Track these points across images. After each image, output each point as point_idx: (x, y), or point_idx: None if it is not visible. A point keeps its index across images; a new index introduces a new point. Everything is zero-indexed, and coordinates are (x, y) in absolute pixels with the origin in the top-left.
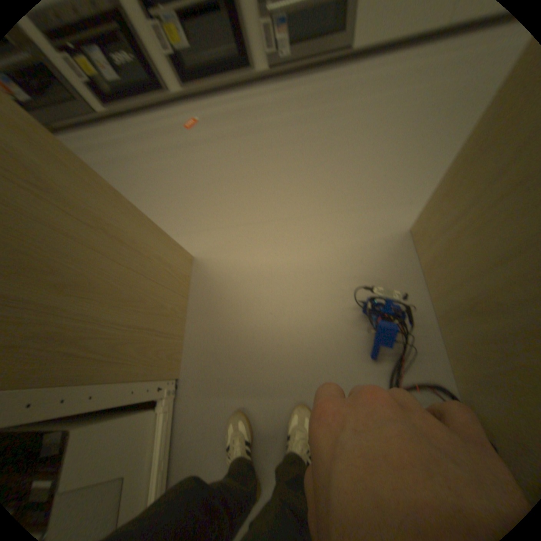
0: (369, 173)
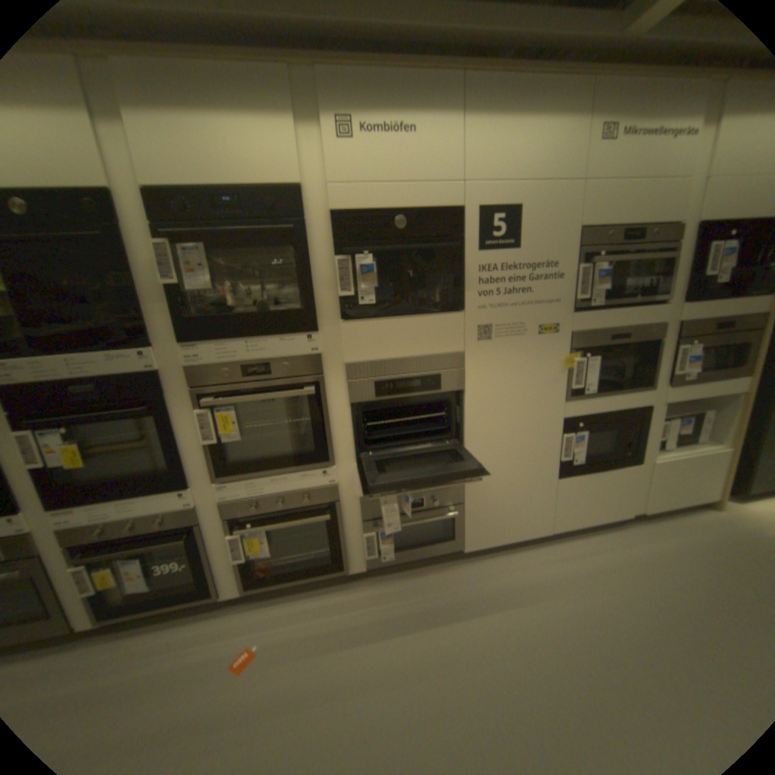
0: None
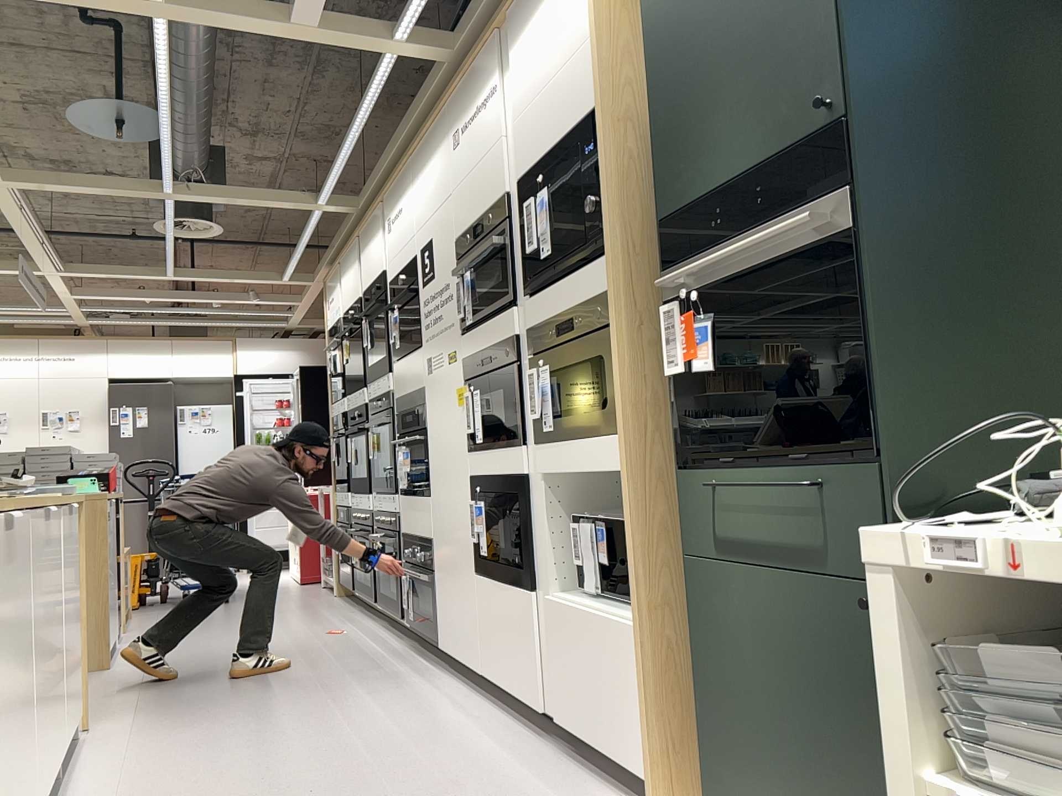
0: (196, 707)
